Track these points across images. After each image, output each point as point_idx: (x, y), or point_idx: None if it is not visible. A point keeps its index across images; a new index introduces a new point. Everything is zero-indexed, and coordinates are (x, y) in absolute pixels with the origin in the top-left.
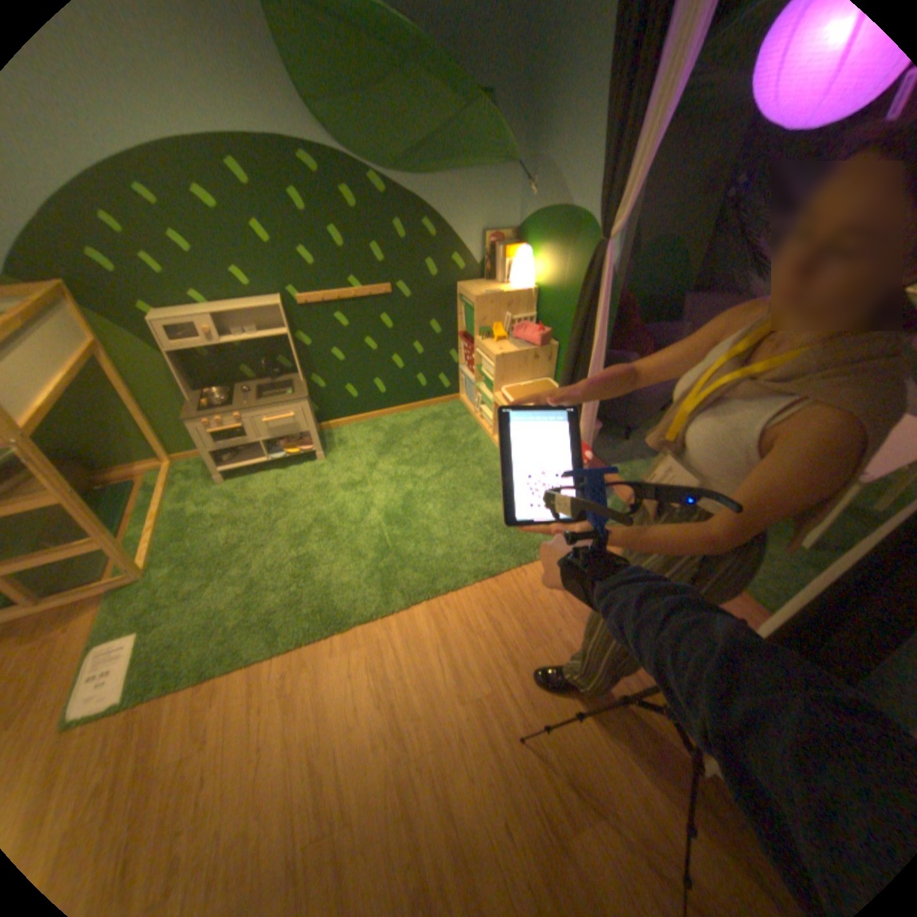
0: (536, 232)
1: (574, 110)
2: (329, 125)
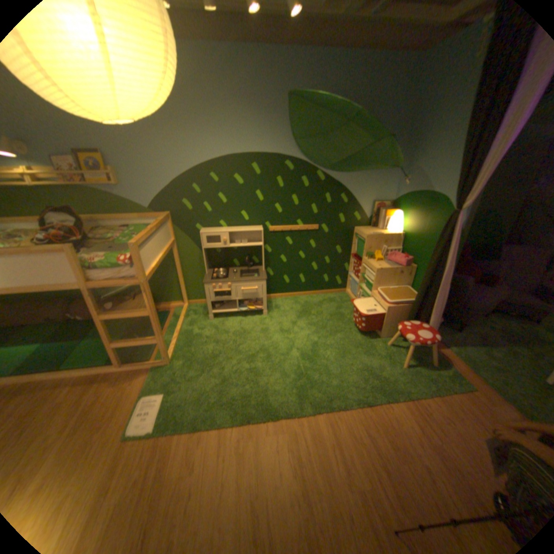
0: (406, 203)
1: (438, 143)
2: (303, 150)
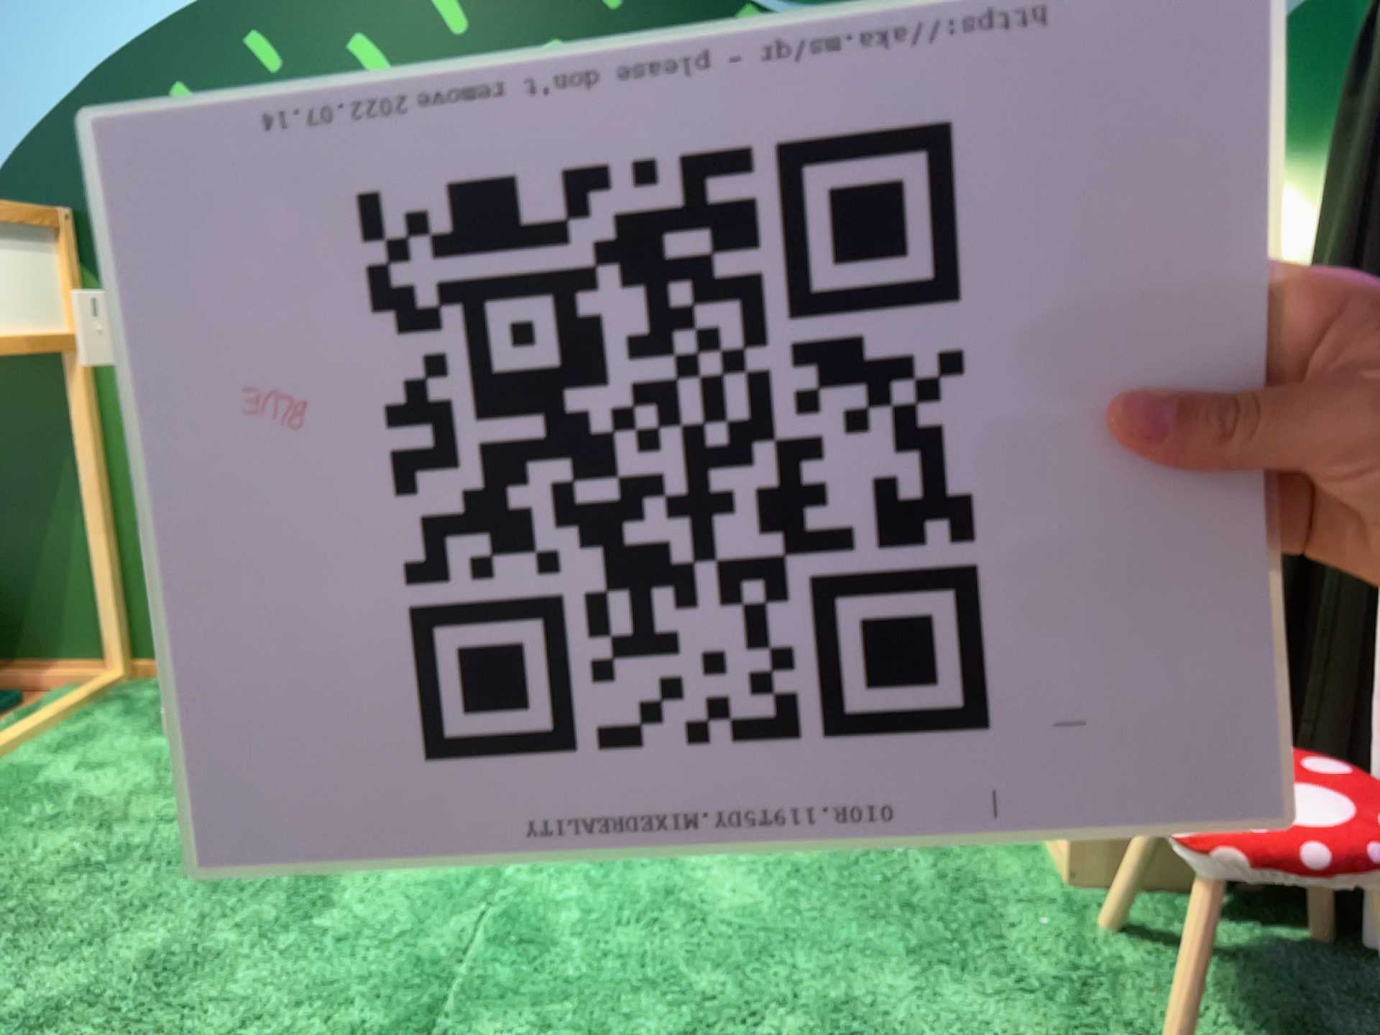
0: None
1: None
2: None
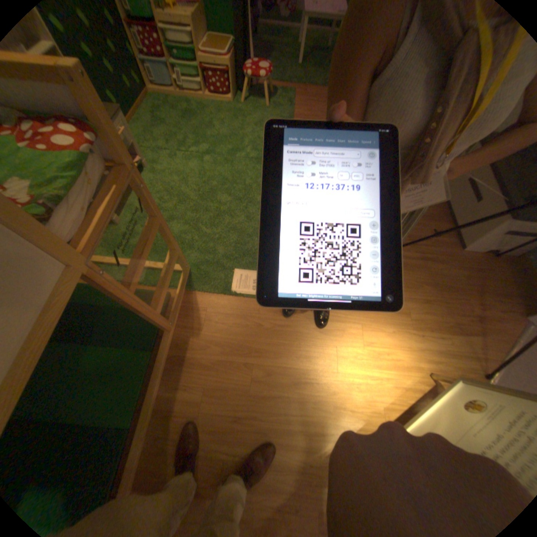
0: None
1: None
2: None
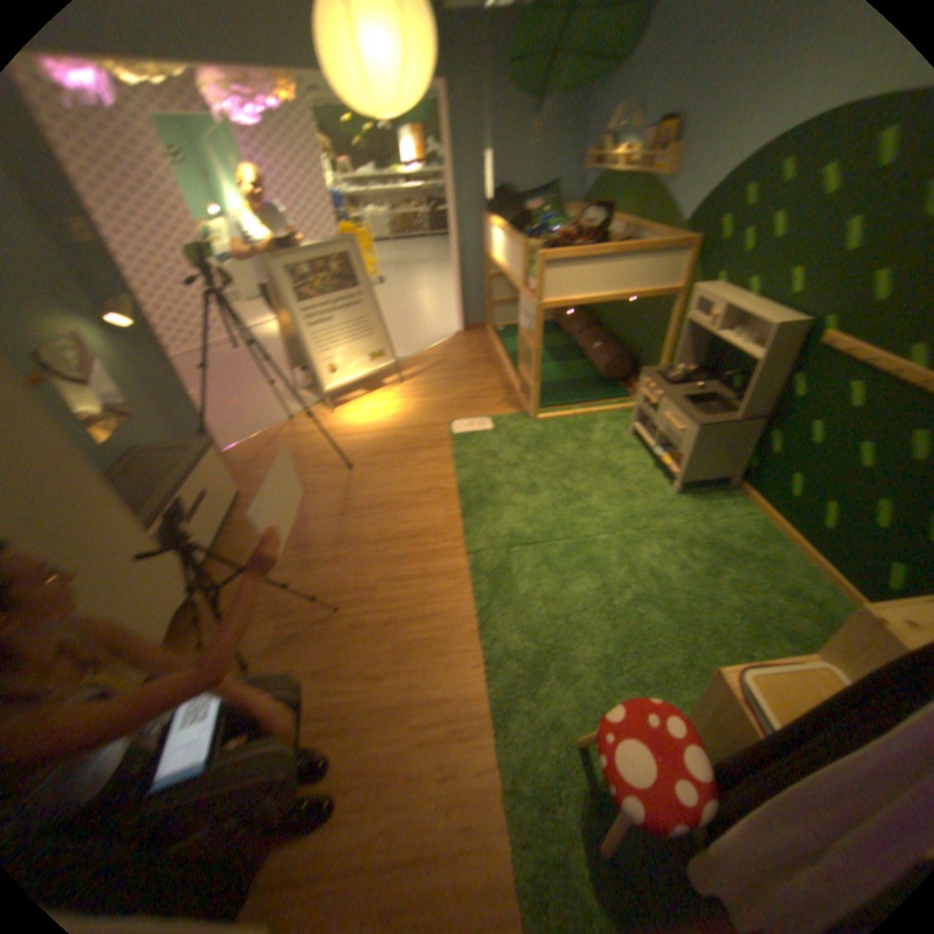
0: None
1: None
2: None
